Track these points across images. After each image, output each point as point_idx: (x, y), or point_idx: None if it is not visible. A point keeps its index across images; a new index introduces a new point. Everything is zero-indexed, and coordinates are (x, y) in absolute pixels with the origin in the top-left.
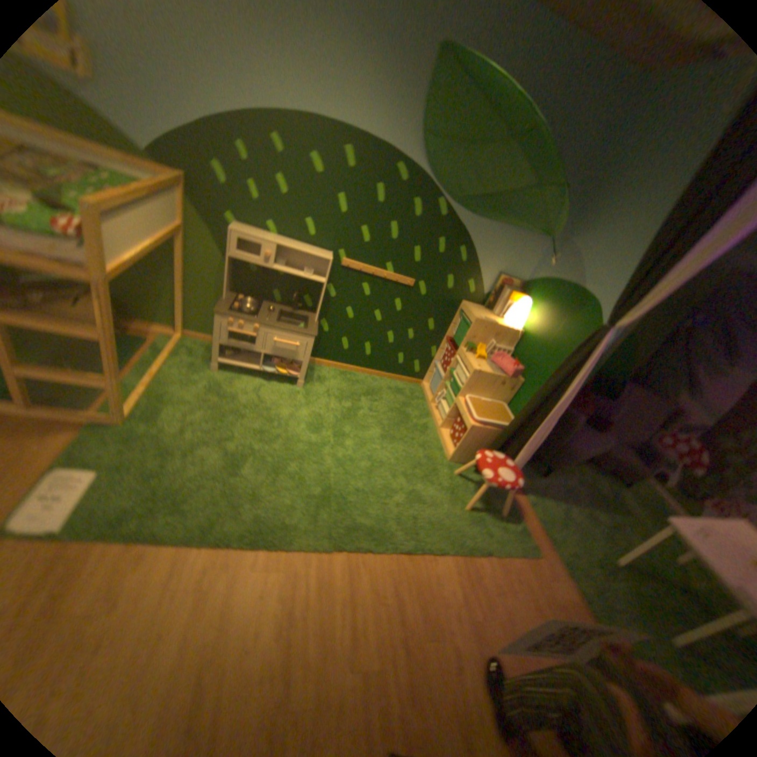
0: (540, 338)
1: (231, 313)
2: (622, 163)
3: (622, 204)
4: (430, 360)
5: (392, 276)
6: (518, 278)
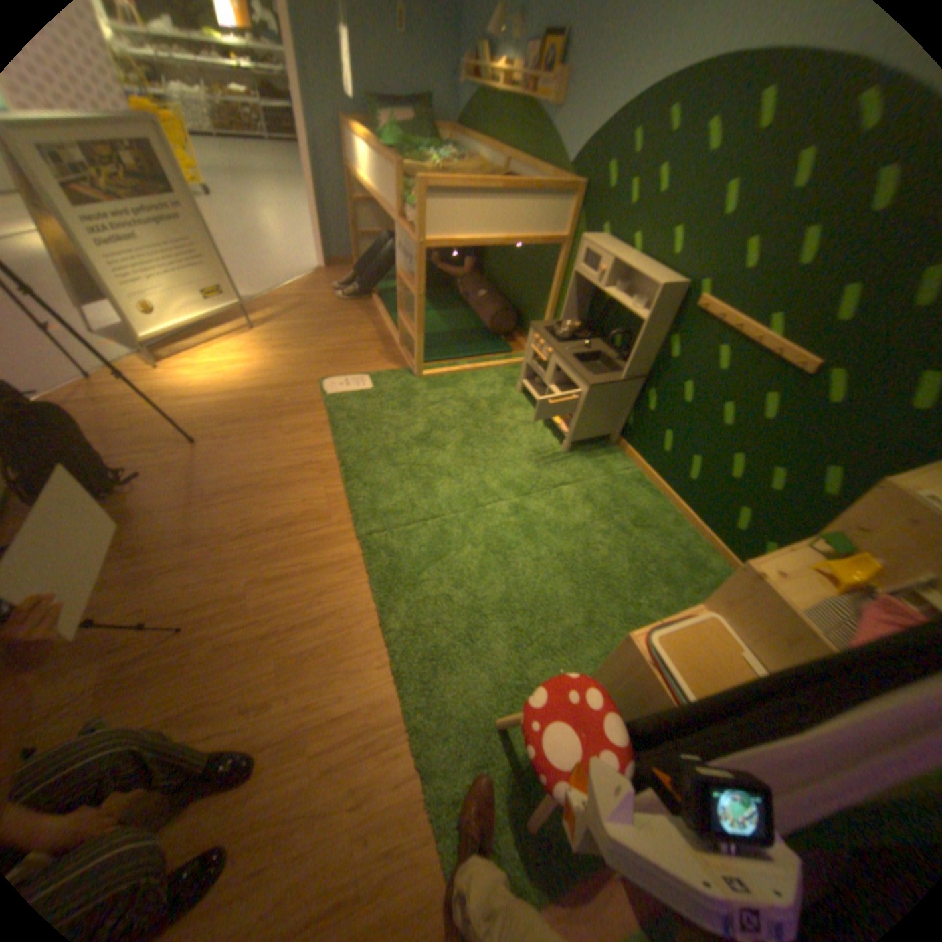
0: None
1: (547, 331)
2: None
3: None
4: None
5: (774, 340)
6: None
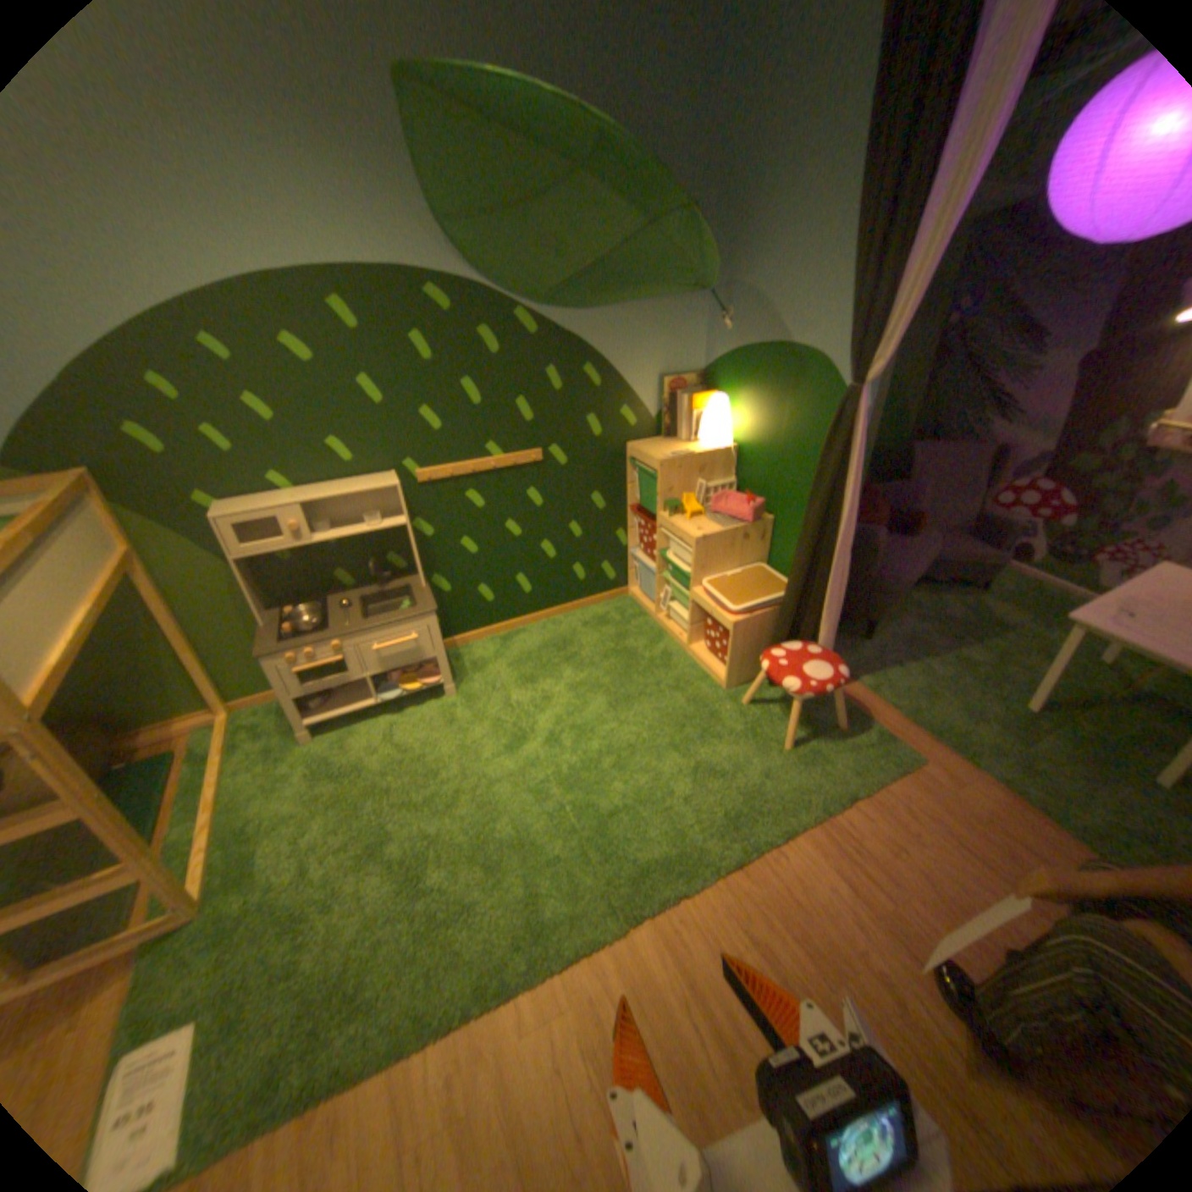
0: (765, 444)
1: (283, 641)
2: (755, 132)
3: (786, 194)
4: (622, 552)
5: (503, 459)
6: (689, 371)
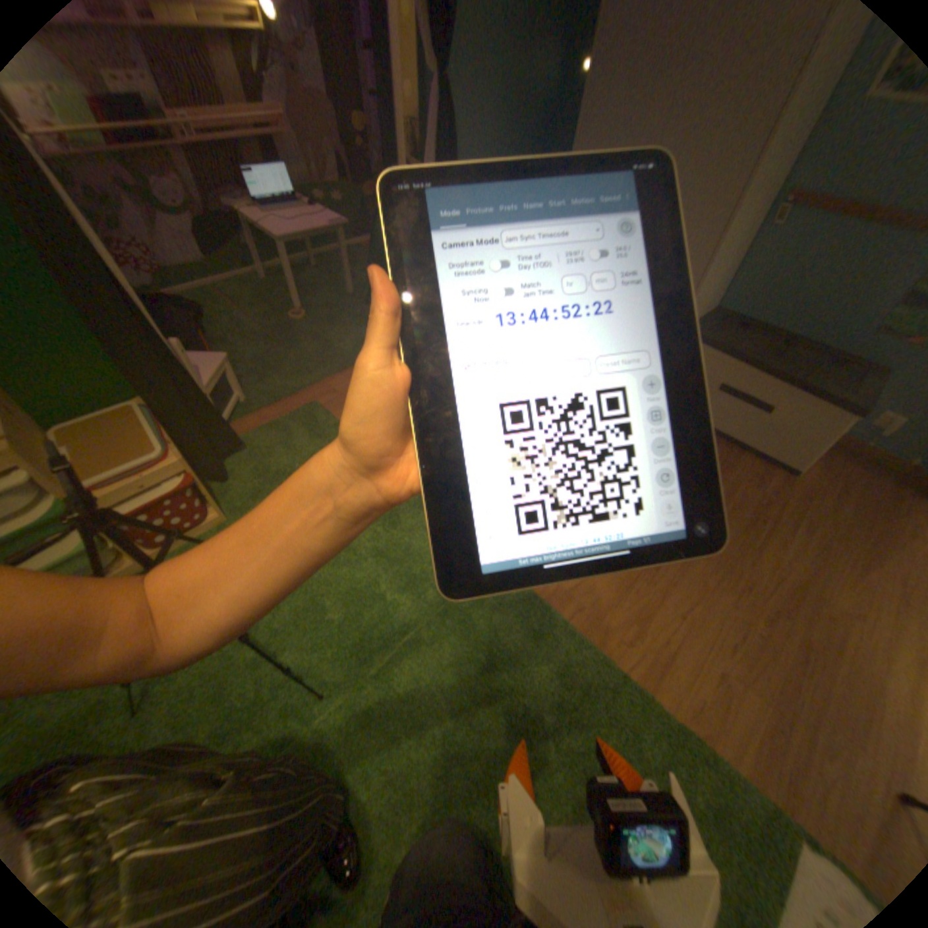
0: None
1: None
2: None
3: None
4: None
5: None
6: None
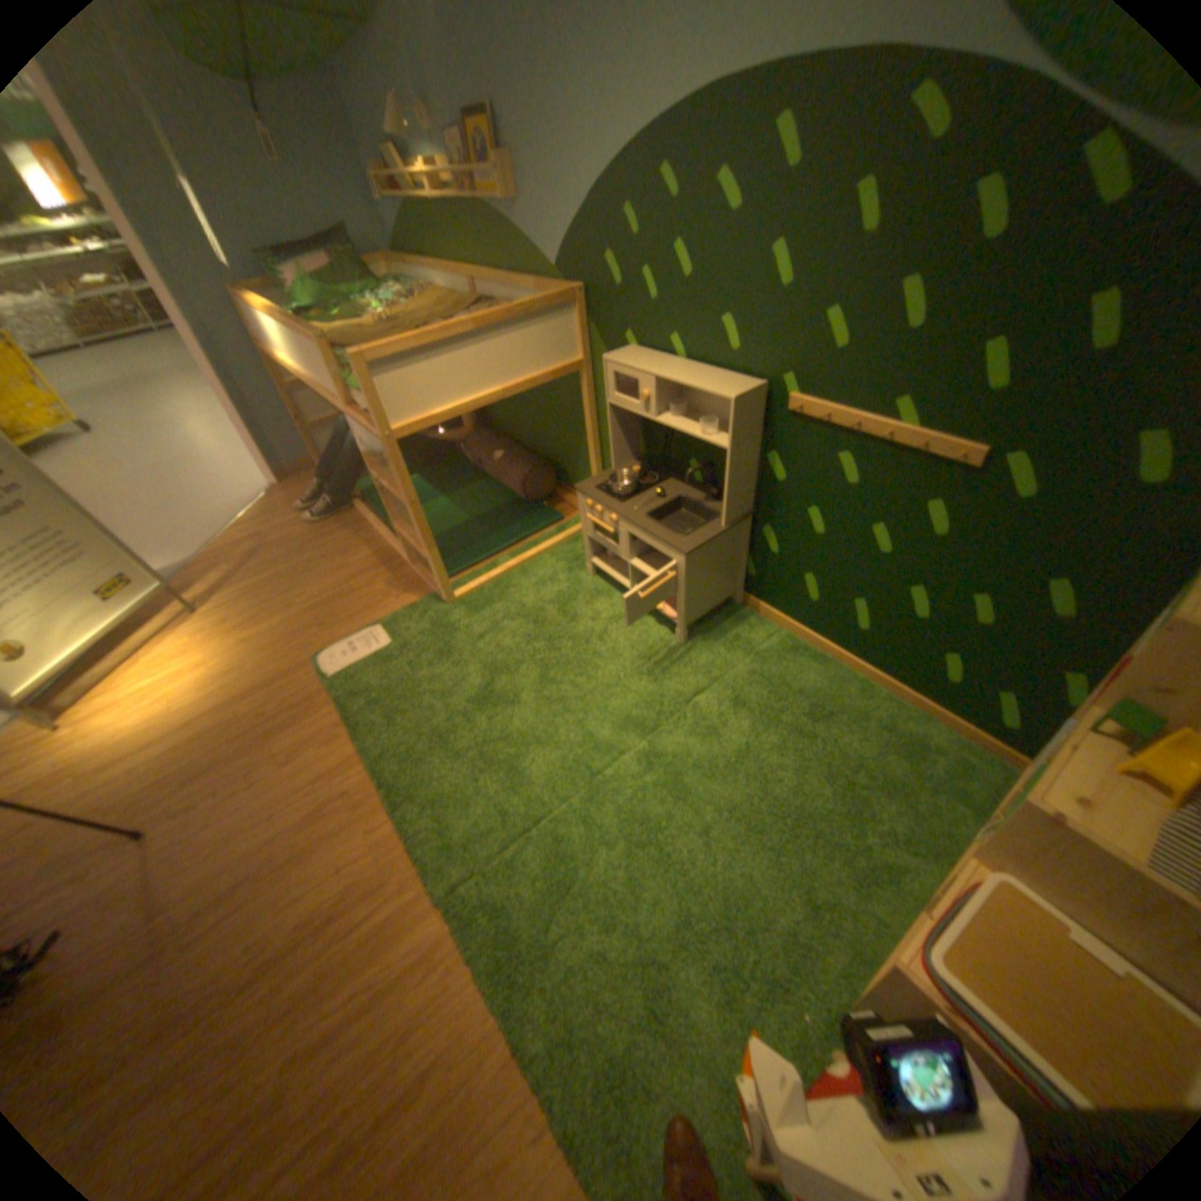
0: None
1: (600, 490)
2: None
3: None
4: (1060, 713)
5: (910, 433)
6: None
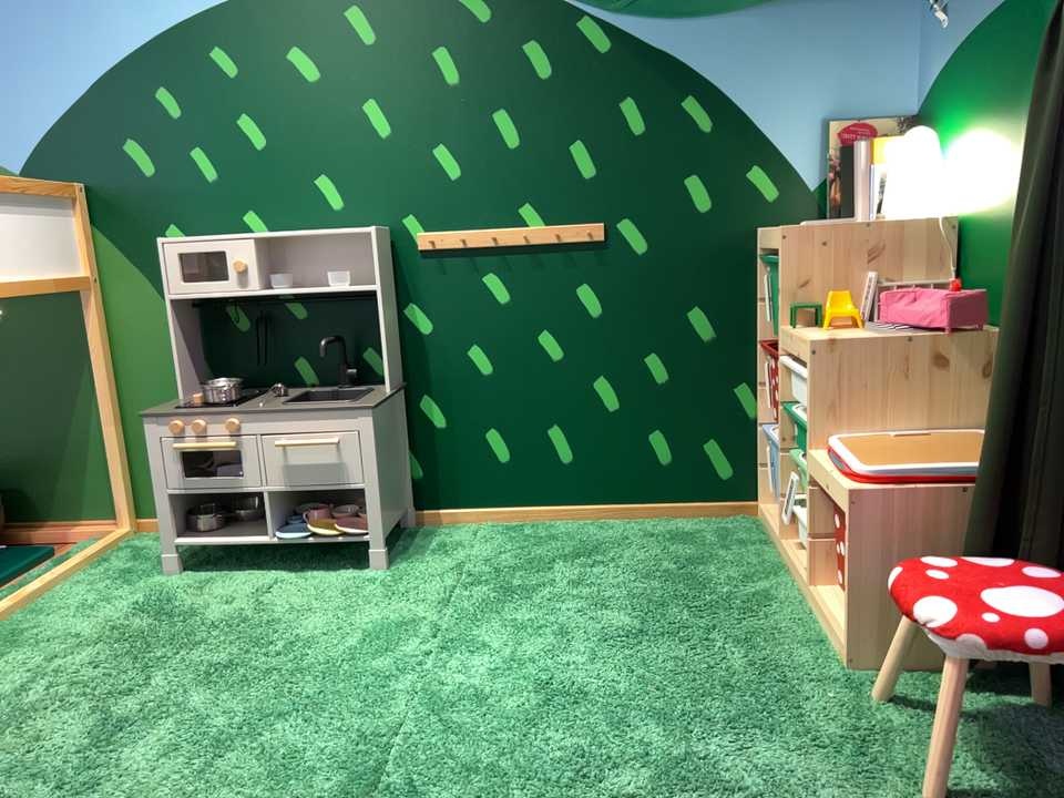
0: (998, 191)
1: (185, 409)
2: None
3: None
4: (749, 425)
5: (543, 228)
6: (885, 114)
